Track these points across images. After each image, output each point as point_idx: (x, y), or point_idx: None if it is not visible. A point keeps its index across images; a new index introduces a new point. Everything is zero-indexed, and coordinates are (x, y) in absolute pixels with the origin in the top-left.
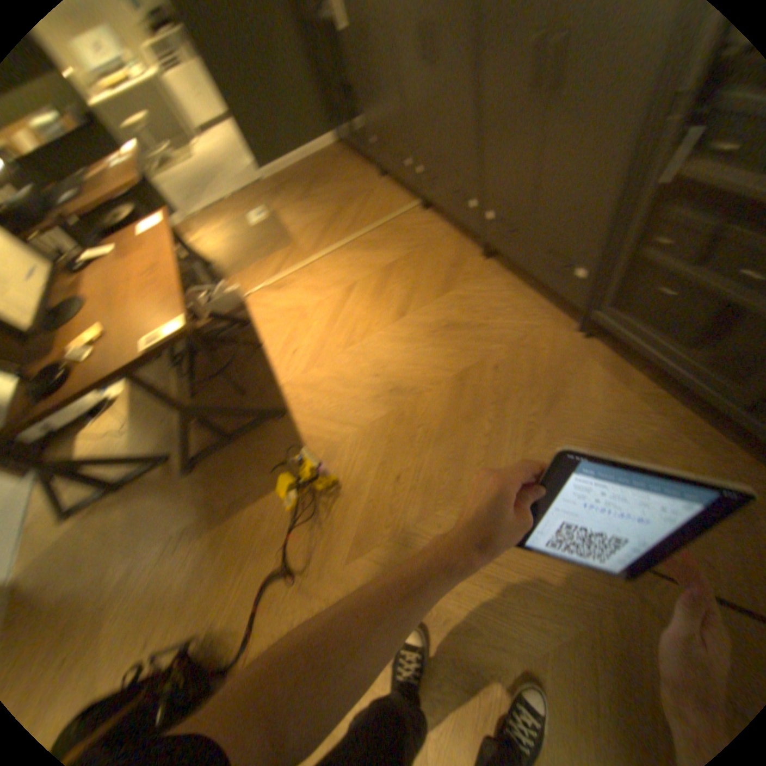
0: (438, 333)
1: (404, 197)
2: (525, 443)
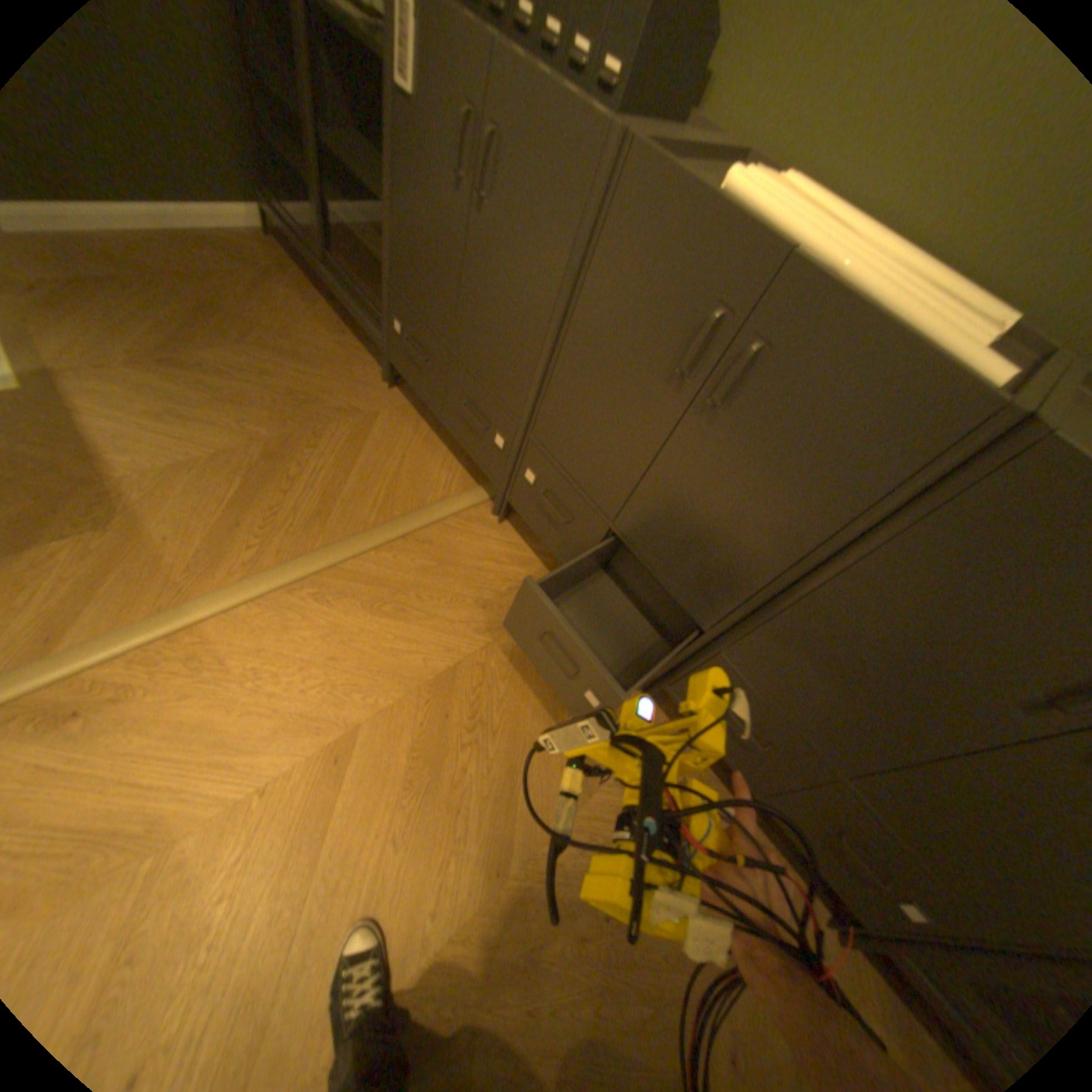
0: (595, 940)
1: (453, 462)
2: None
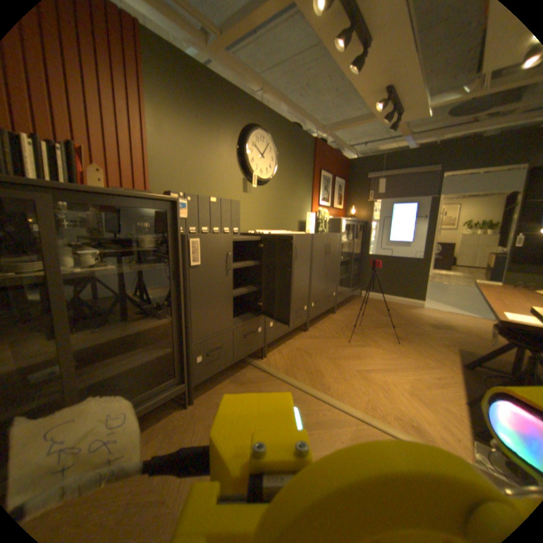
0: (360, 334)
1: (239, 372)
2: (380, 317)
